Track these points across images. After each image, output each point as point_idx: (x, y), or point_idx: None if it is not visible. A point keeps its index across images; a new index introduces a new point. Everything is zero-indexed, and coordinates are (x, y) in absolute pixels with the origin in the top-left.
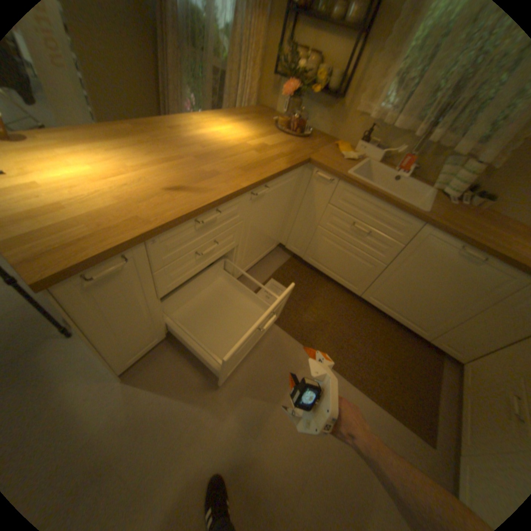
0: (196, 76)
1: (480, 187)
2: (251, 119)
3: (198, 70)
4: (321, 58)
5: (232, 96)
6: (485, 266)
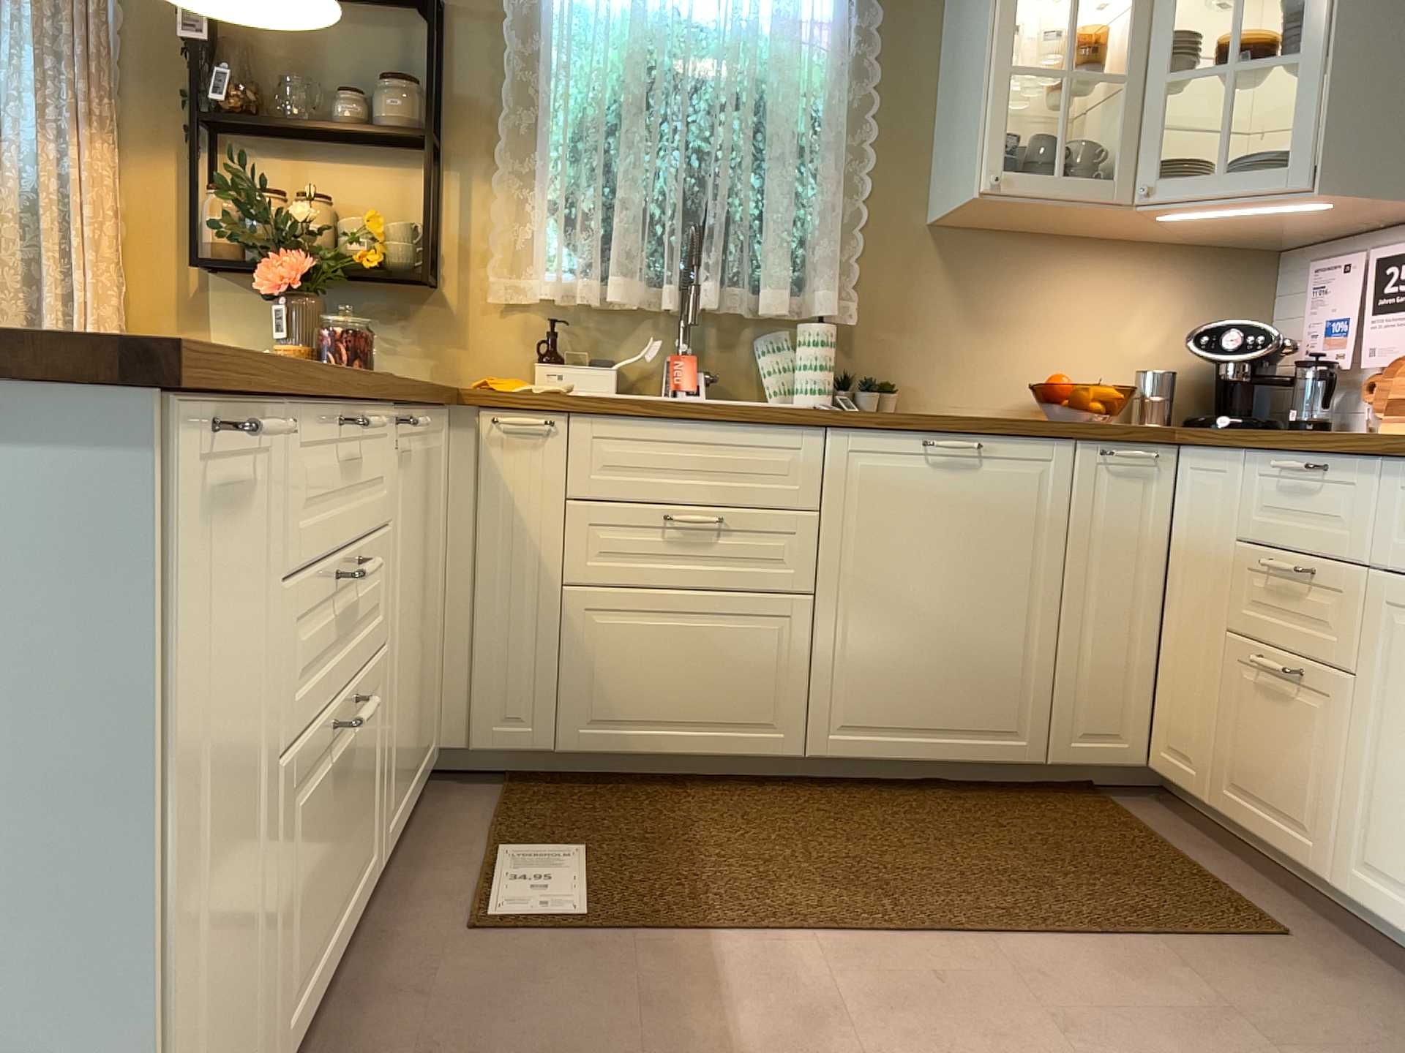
0: None
1: (853, 377)
2: None
3: None
4: (333, 215)
5: None
6: (989, 463)
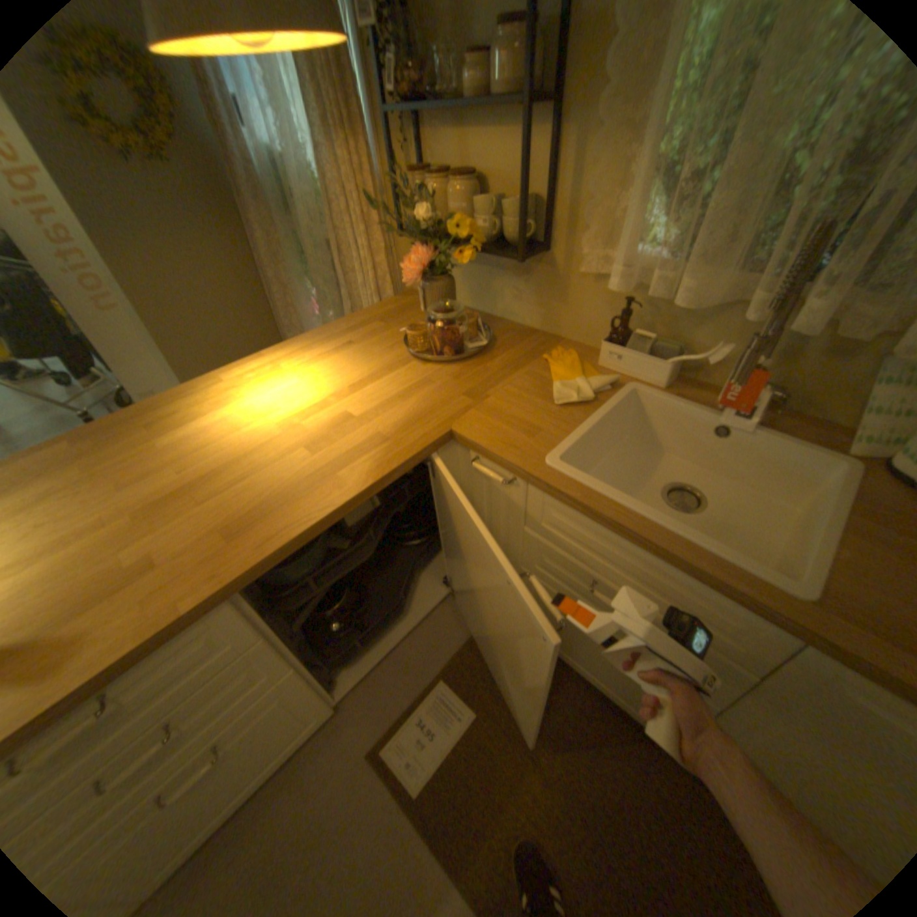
0: (309, 261)
1: None
2: (357, 342)
3: (309, 250)
4: (480, 180)
5: (355, 286)
6: None
